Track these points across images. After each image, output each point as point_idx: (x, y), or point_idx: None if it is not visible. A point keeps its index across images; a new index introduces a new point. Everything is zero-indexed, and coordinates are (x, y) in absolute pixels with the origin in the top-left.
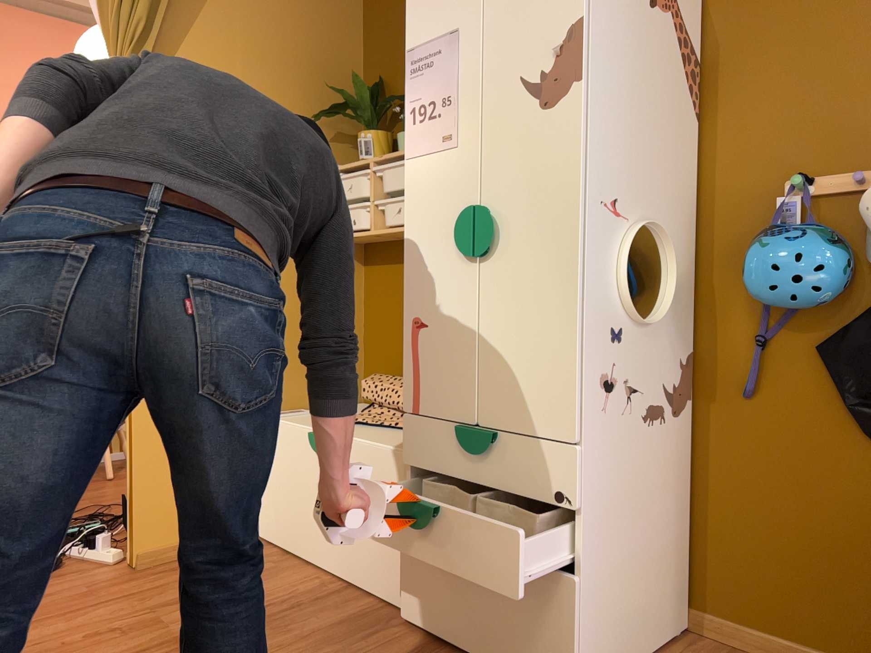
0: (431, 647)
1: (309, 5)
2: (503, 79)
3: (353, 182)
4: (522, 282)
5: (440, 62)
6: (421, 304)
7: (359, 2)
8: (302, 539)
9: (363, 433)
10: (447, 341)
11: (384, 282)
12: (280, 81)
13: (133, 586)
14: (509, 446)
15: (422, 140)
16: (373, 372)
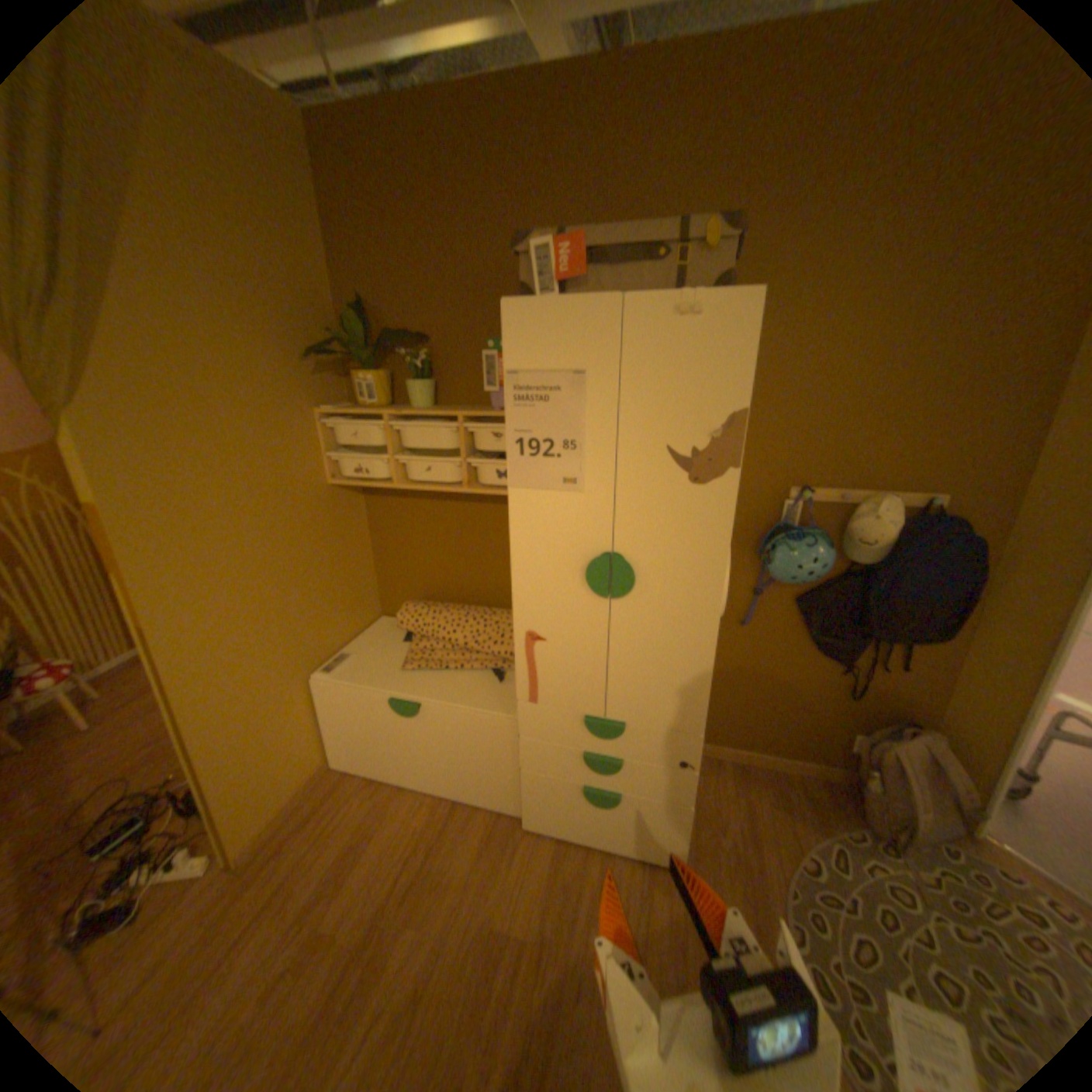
0: (560, 850)
1: (254, 195)
2: (644, 442)
3: (360, 431)
4: (658, 623)
5: (559, 400)
6: (538, 622)
7: (307, 183)
8: (390, 772)
9: (443, 689)
10: (570, 655)
11: (393, 514)
12: (245, 312)
13: (253, 897)
14: (637, 732)
15: (534, 475)
16: (391, 591)
